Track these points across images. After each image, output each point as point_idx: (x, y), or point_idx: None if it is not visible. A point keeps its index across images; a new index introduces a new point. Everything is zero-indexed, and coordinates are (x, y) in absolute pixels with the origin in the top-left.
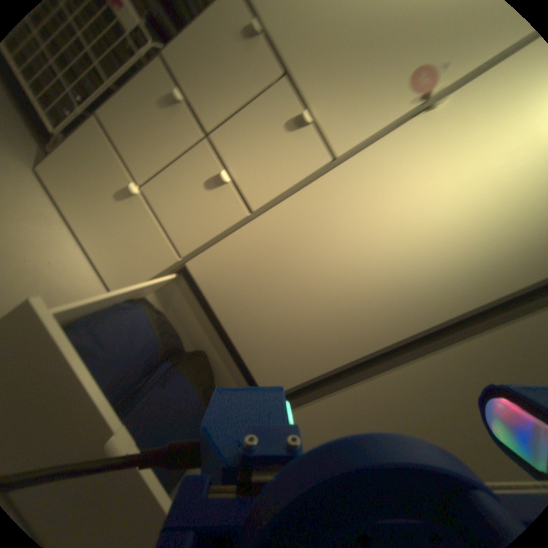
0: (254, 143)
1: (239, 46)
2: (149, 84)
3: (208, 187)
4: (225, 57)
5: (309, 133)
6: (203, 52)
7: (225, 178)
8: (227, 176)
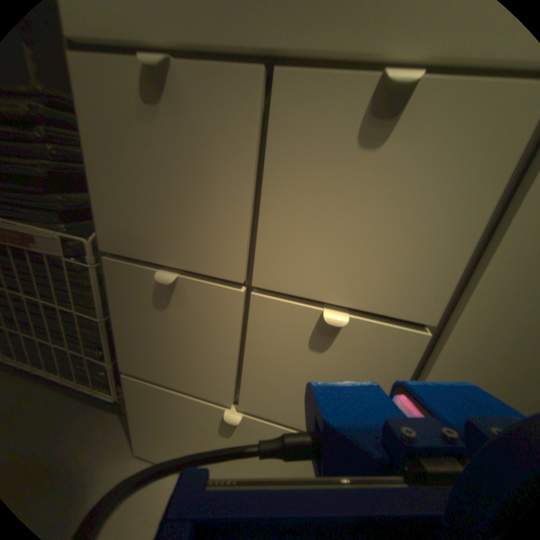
0: (331, 229)
1: (159, 124)
2: (127, 296)
3: (320, 347)
4: (161, 163)
5: (430, 100)
6: (132, 193)
7: (339, 321)
8: (336, 315)
